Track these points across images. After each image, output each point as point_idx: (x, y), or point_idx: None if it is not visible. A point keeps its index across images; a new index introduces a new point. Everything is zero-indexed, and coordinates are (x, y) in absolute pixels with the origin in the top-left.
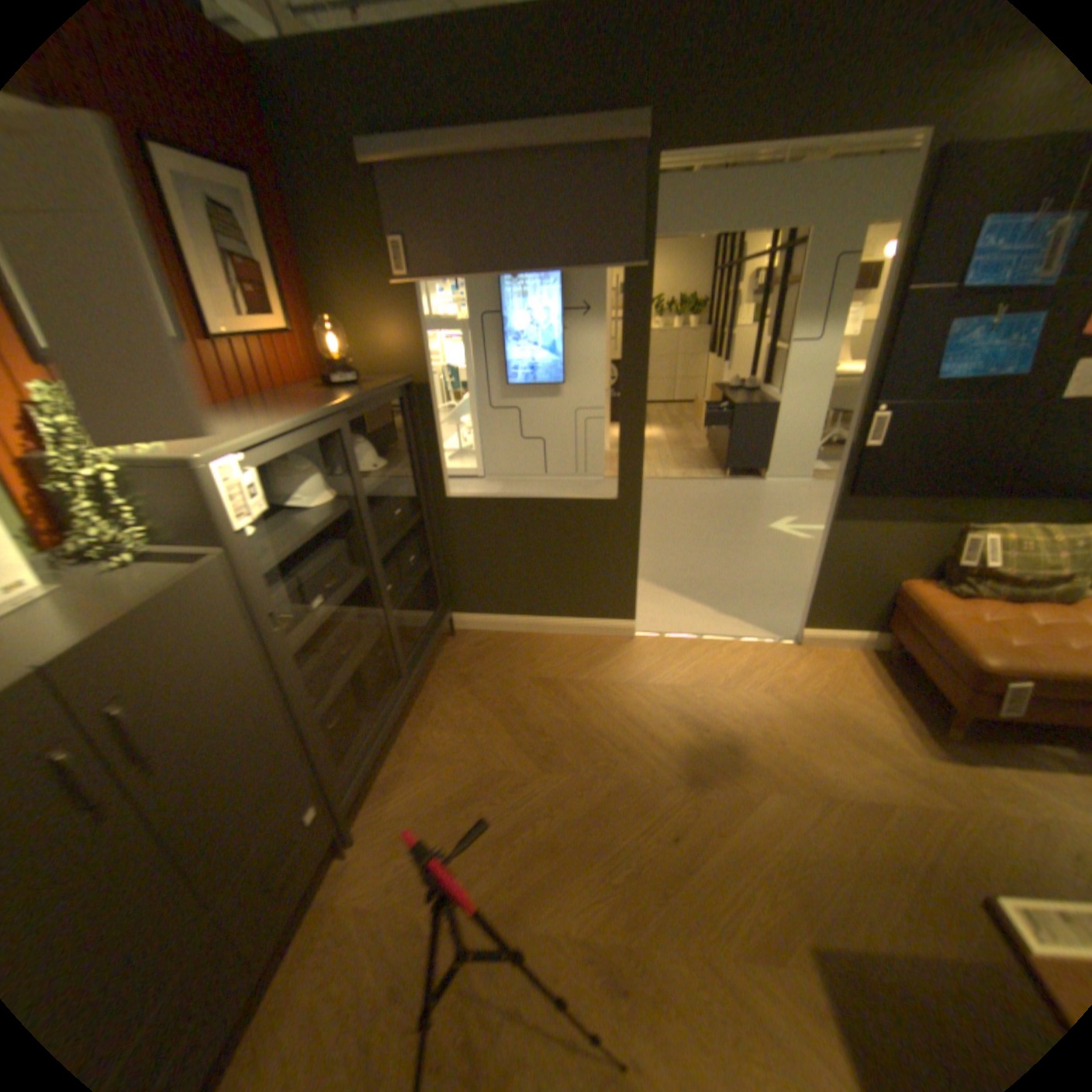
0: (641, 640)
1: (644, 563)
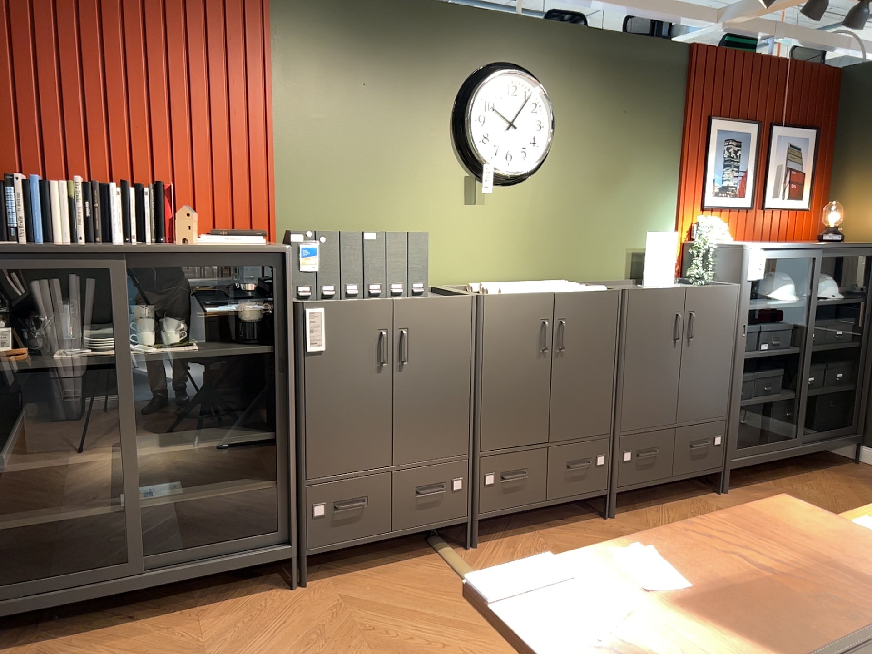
0: None
1: None
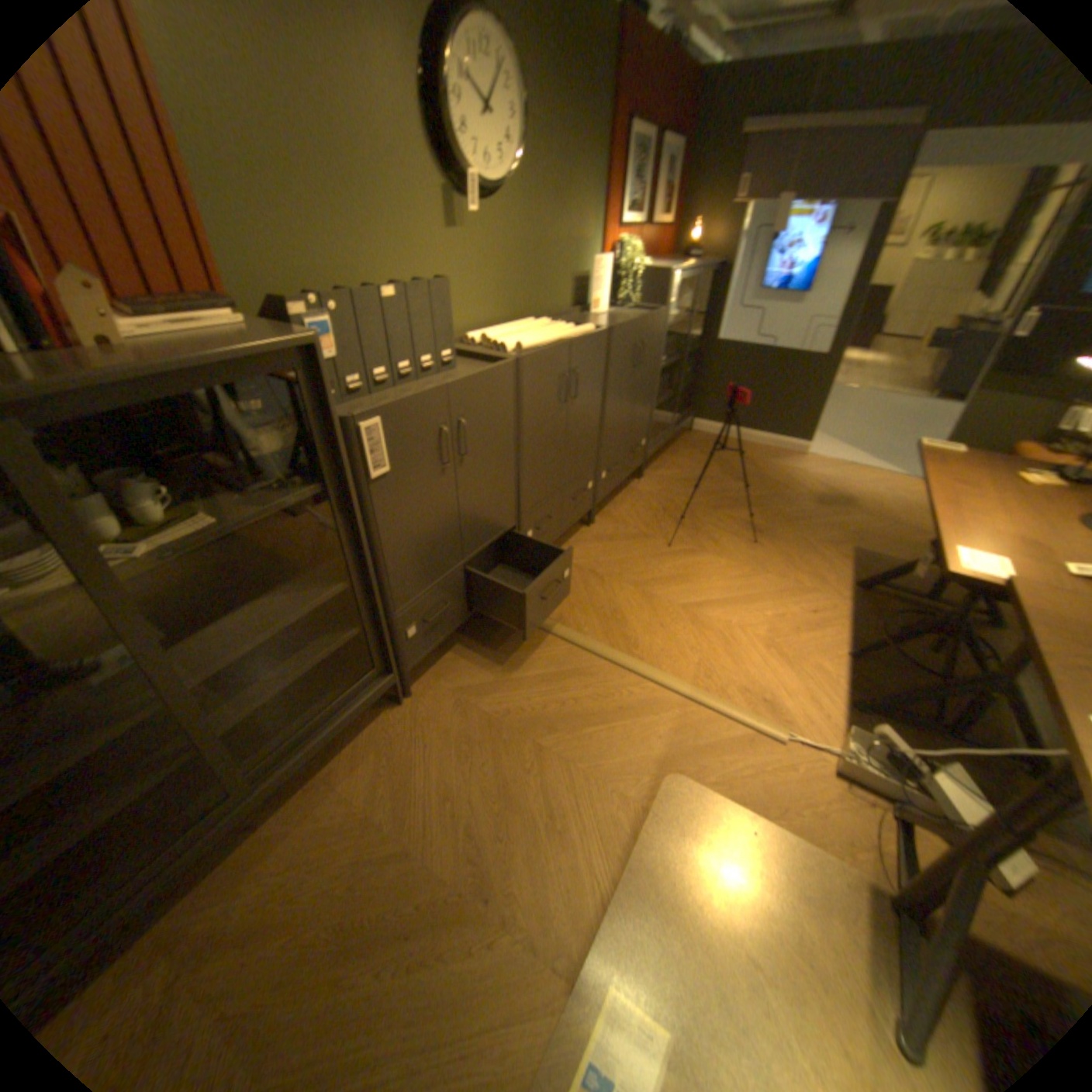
0: (812, 457)
1: (831, 428)
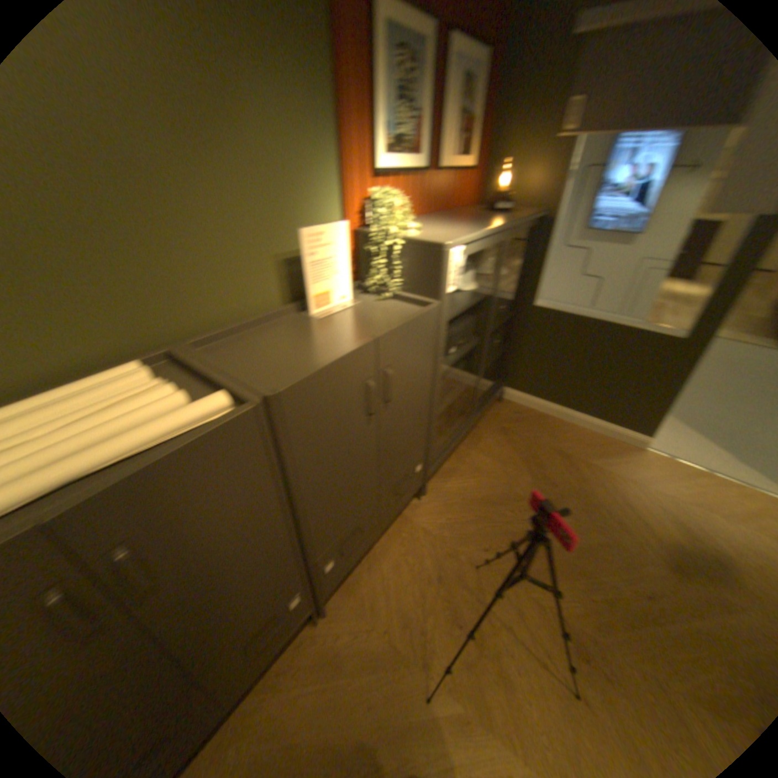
0: (653, 455)
1: None
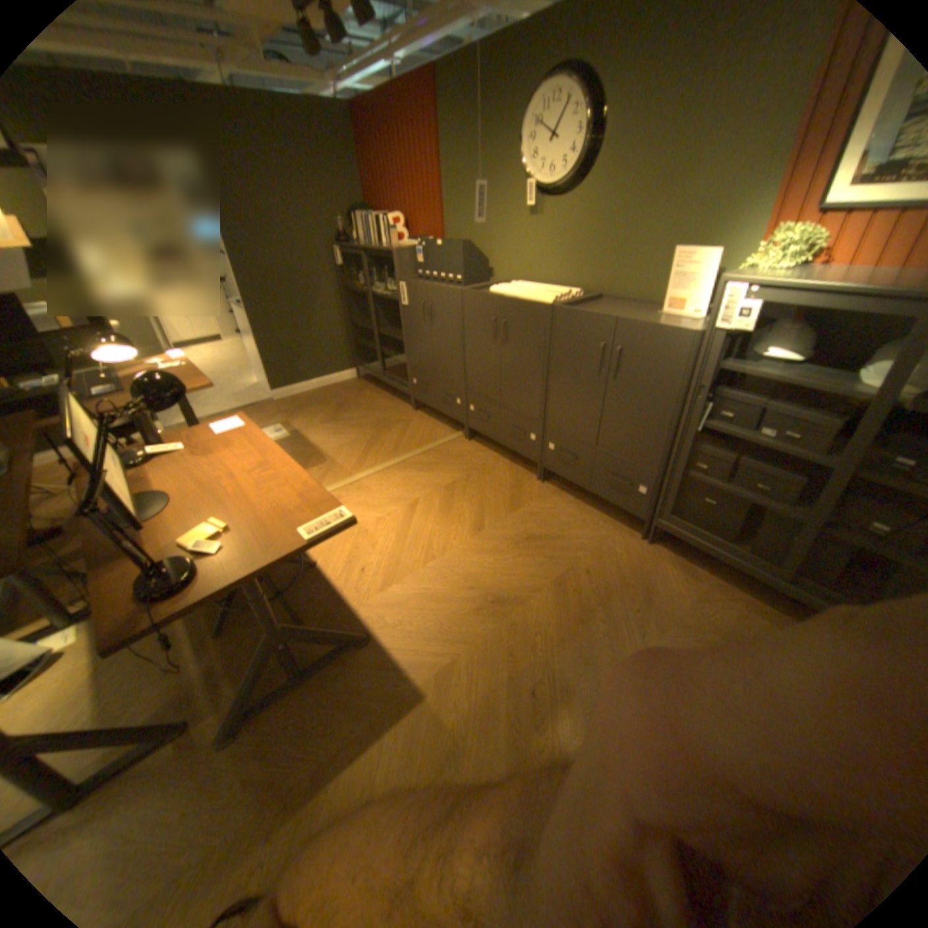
0: None
1: None
